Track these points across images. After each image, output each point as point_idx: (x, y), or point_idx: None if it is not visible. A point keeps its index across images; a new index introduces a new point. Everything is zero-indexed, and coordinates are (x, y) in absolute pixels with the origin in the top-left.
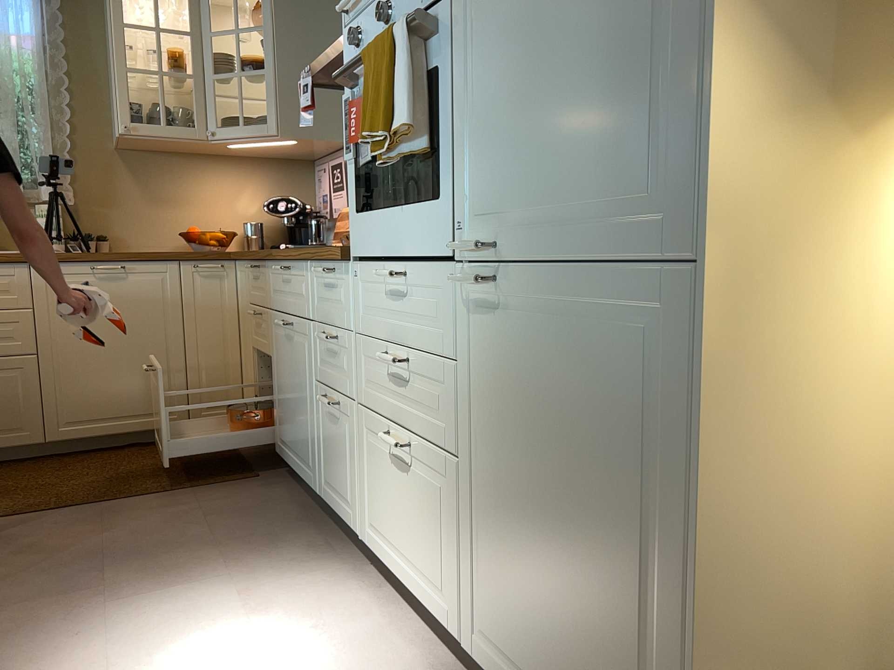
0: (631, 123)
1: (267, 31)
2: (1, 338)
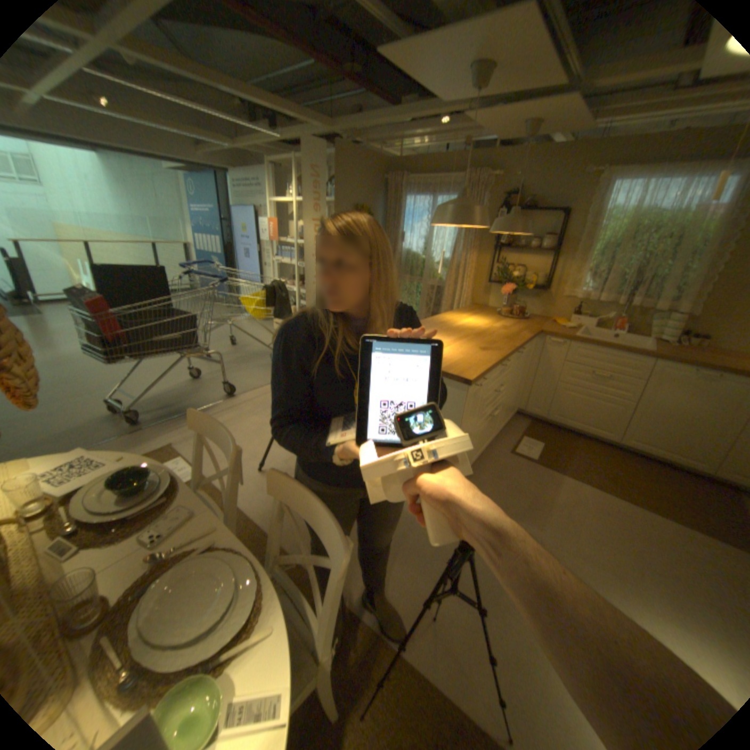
0: None
1: None
2: (623, 390)
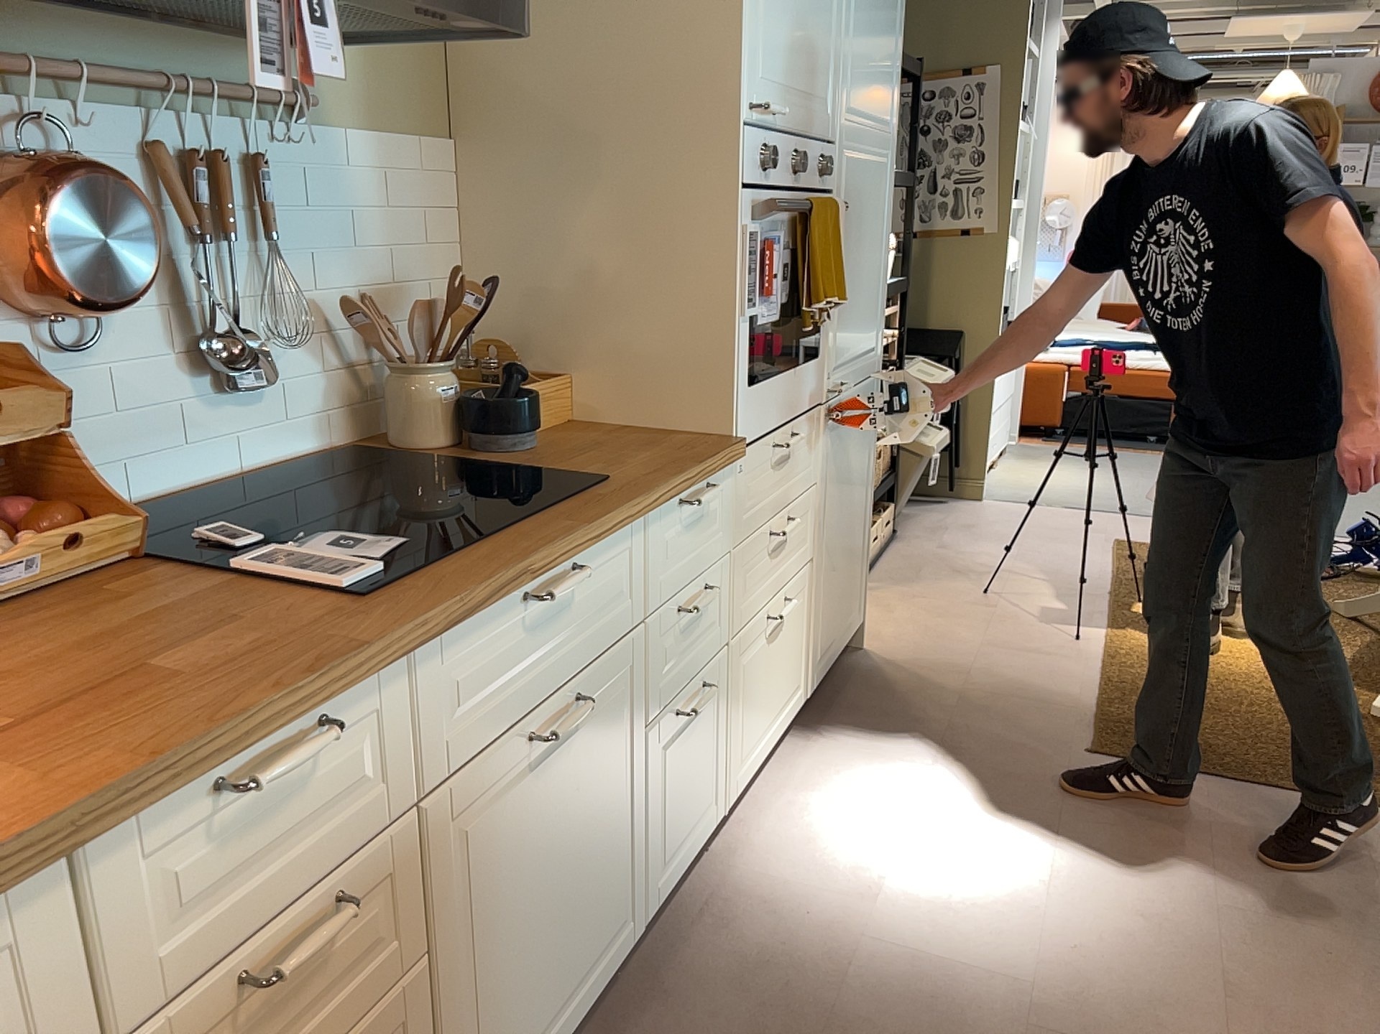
0: (873, 313)
1: None
2: None
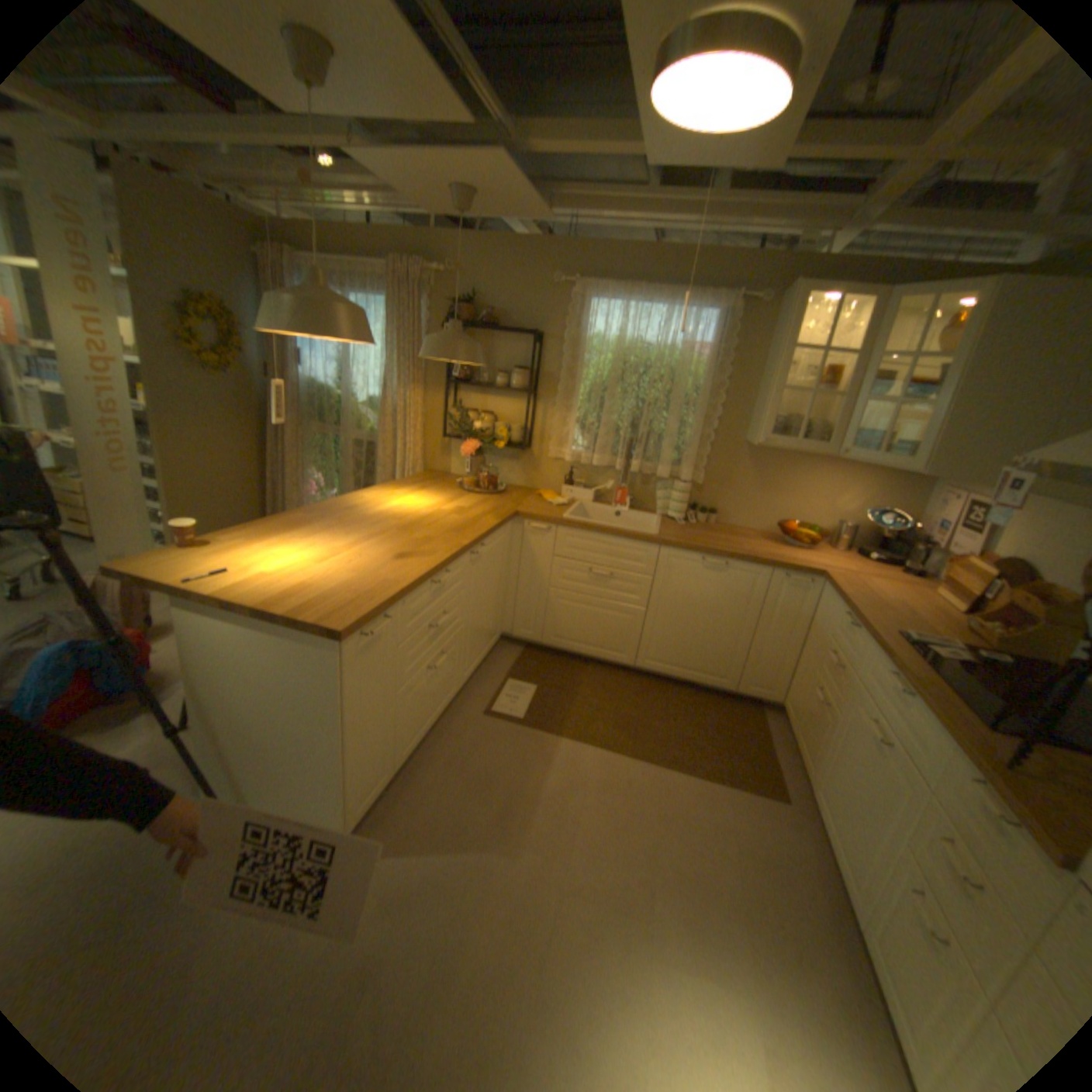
0: None
1: (959, 360)
2: (627, 592)
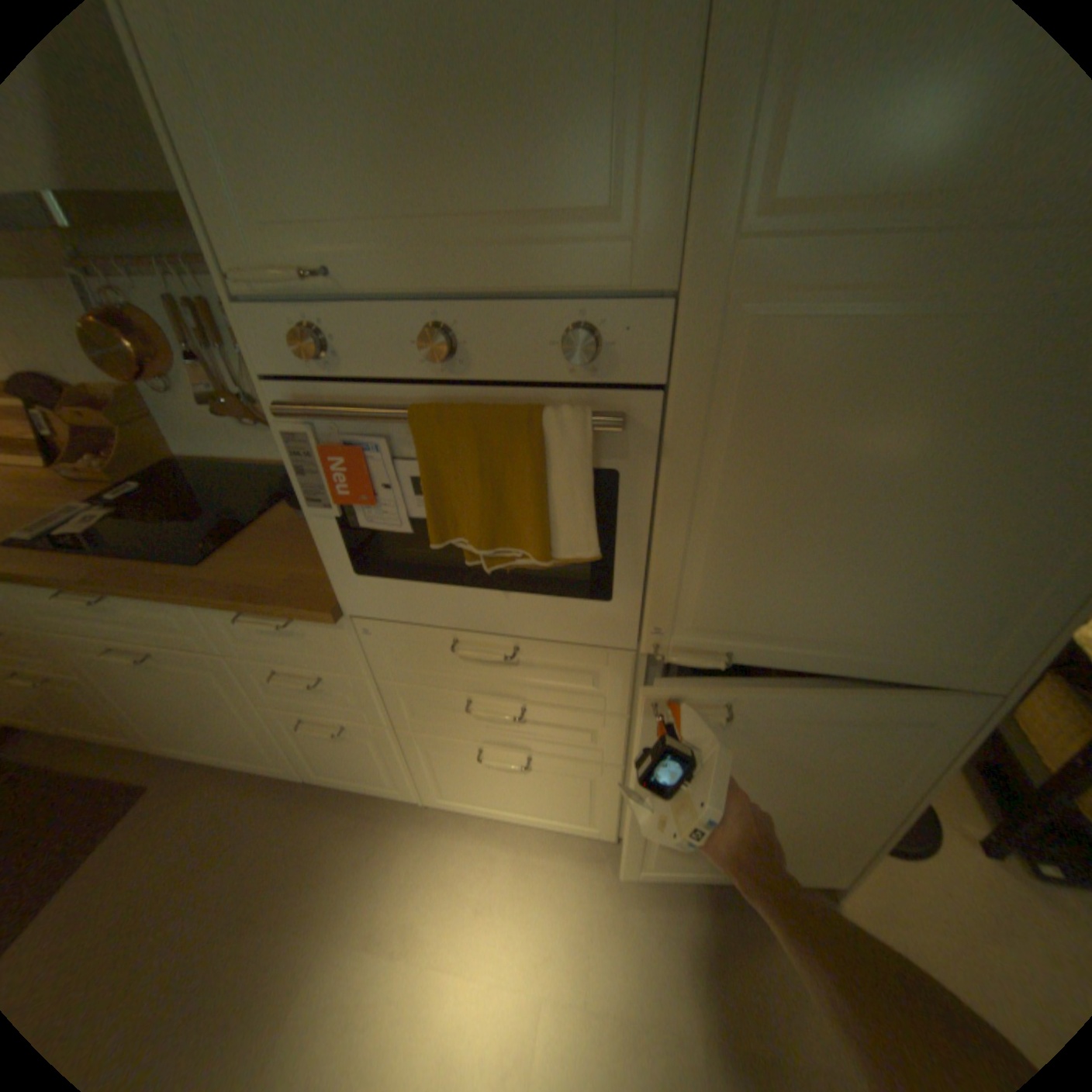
0: (961, 607)
1: None
2: None
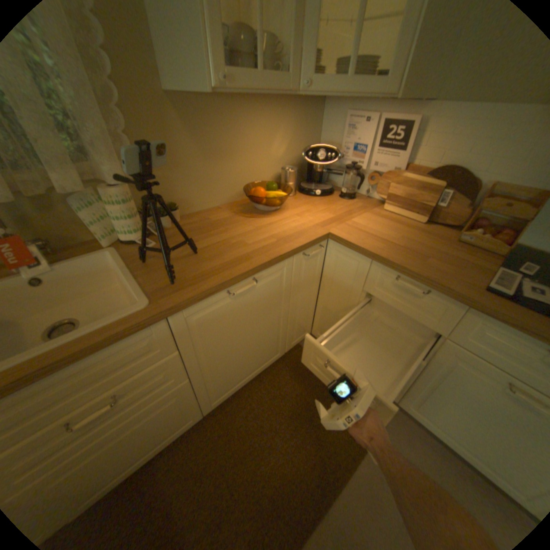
0: None
1: None
2: (155, 389)
